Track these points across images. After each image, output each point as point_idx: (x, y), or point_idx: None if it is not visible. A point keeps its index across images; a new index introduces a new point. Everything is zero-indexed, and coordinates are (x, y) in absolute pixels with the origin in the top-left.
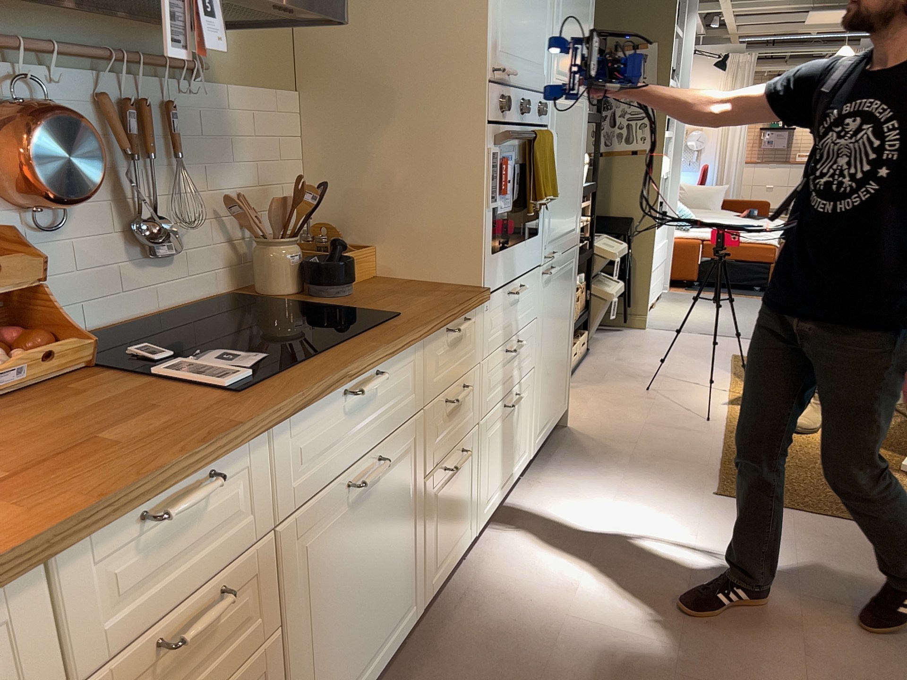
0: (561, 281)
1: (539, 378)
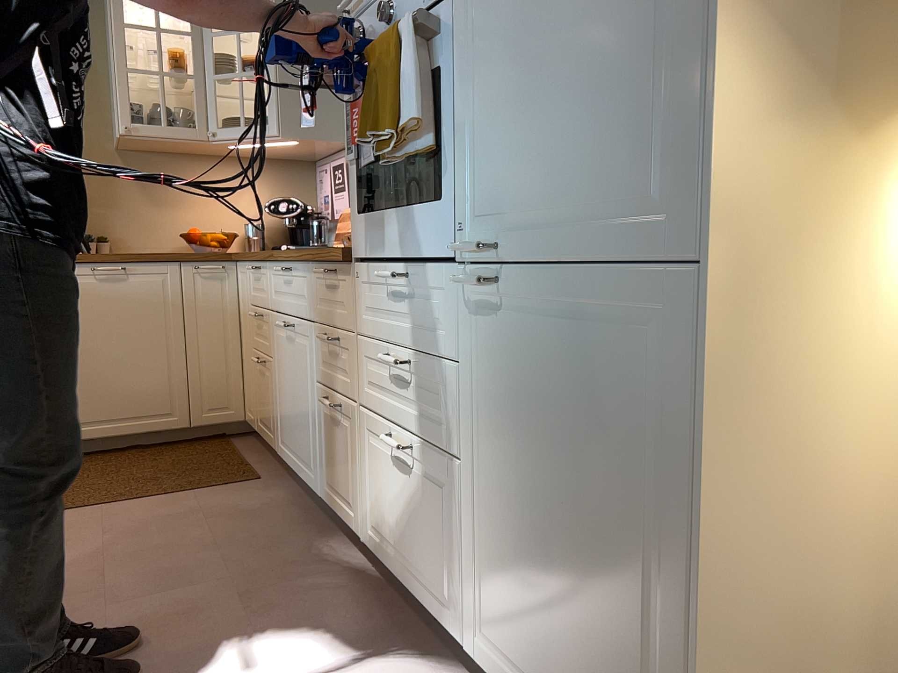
0: (569, 347)
1: (484, 516)
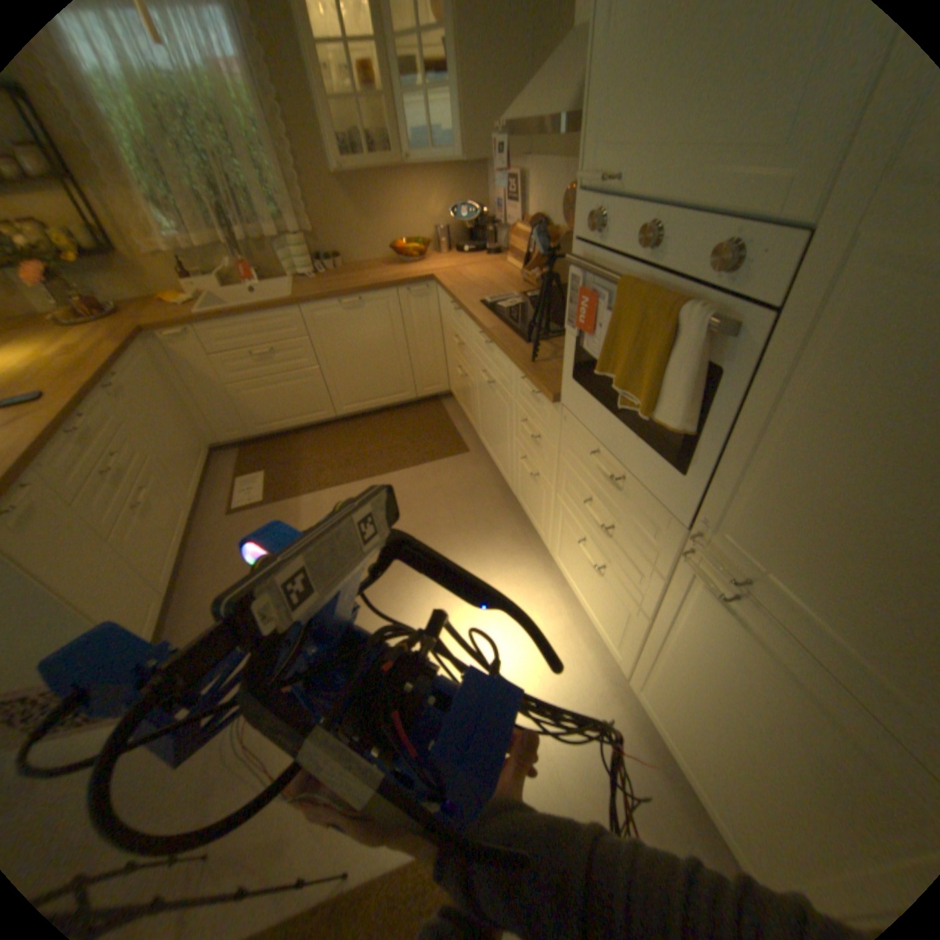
0: (794, 706)
1: (660, 661)
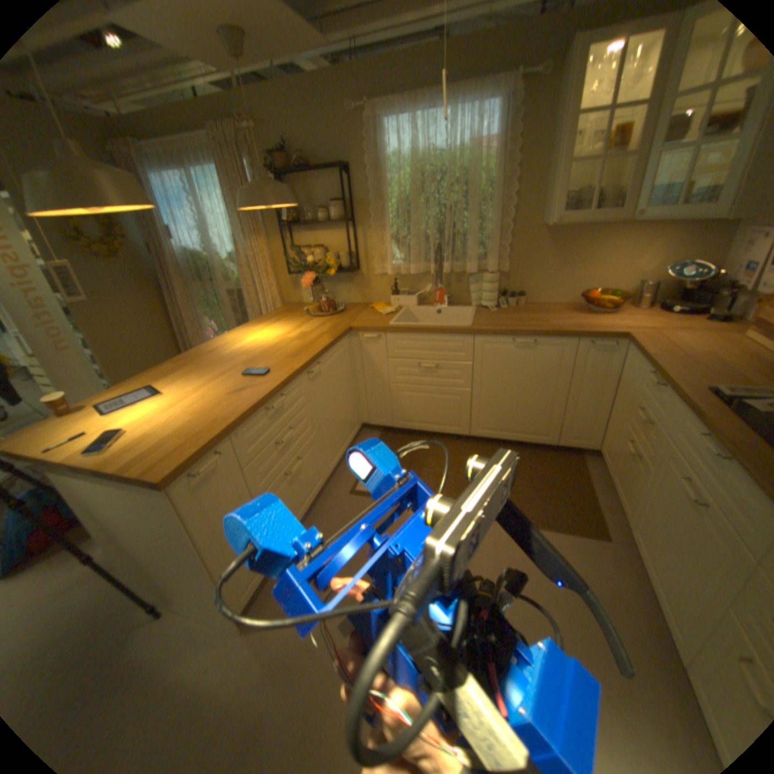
0: None
1: None
